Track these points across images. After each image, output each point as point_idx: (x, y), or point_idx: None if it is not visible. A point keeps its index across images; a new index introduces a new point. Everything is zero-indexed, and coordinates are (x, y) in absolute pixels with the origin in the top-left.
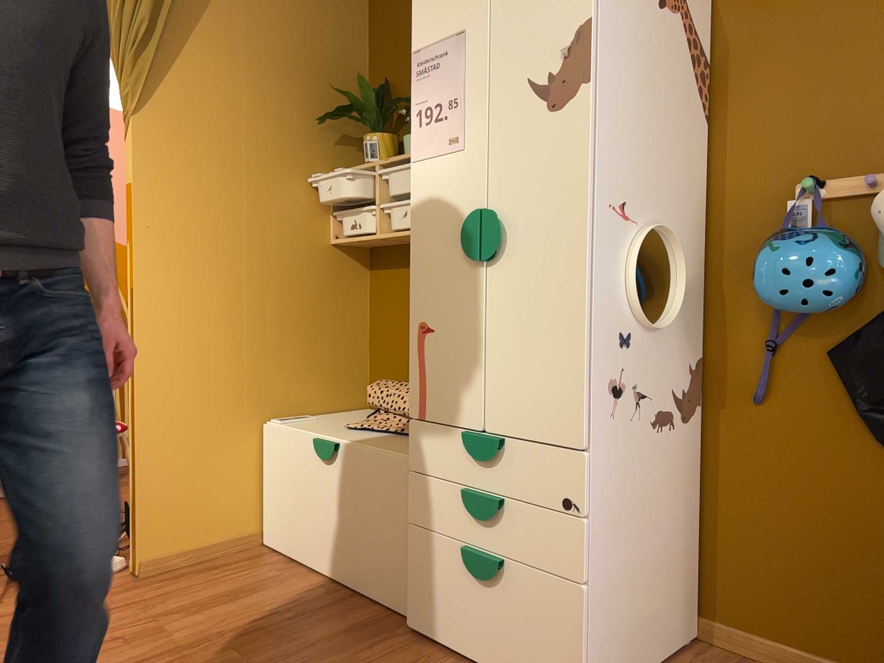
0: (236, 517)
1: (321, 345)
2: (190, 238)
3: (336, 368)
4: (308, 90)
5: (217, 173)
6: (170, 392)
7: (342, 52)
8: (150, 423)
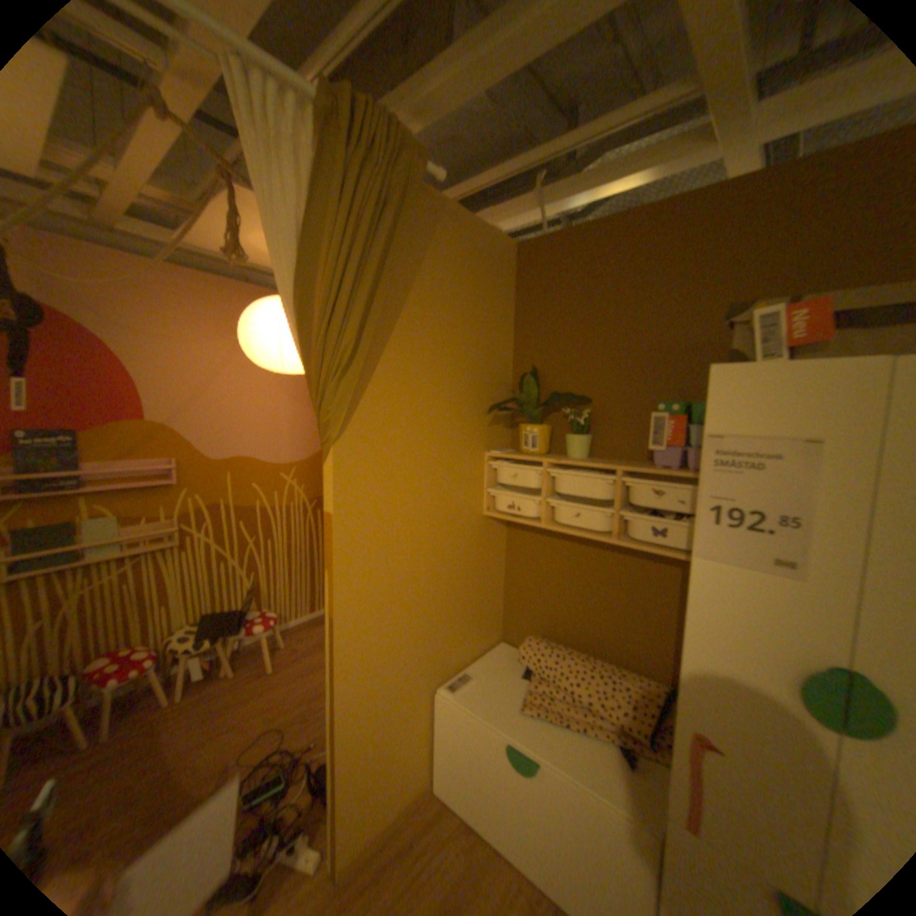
0: (413, 780)
1: (474, 603)
2: (381, 551)
3: (483, 617)
4: (471, 380)
5: (403, 480)
6: (365, 702)
7: (495, 340)
8: (348, 739)
